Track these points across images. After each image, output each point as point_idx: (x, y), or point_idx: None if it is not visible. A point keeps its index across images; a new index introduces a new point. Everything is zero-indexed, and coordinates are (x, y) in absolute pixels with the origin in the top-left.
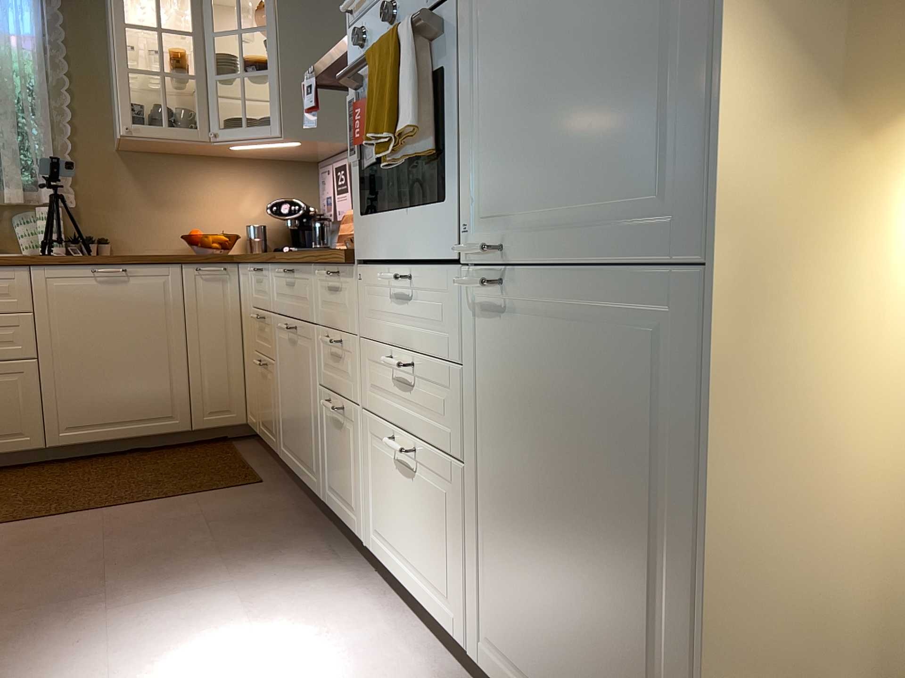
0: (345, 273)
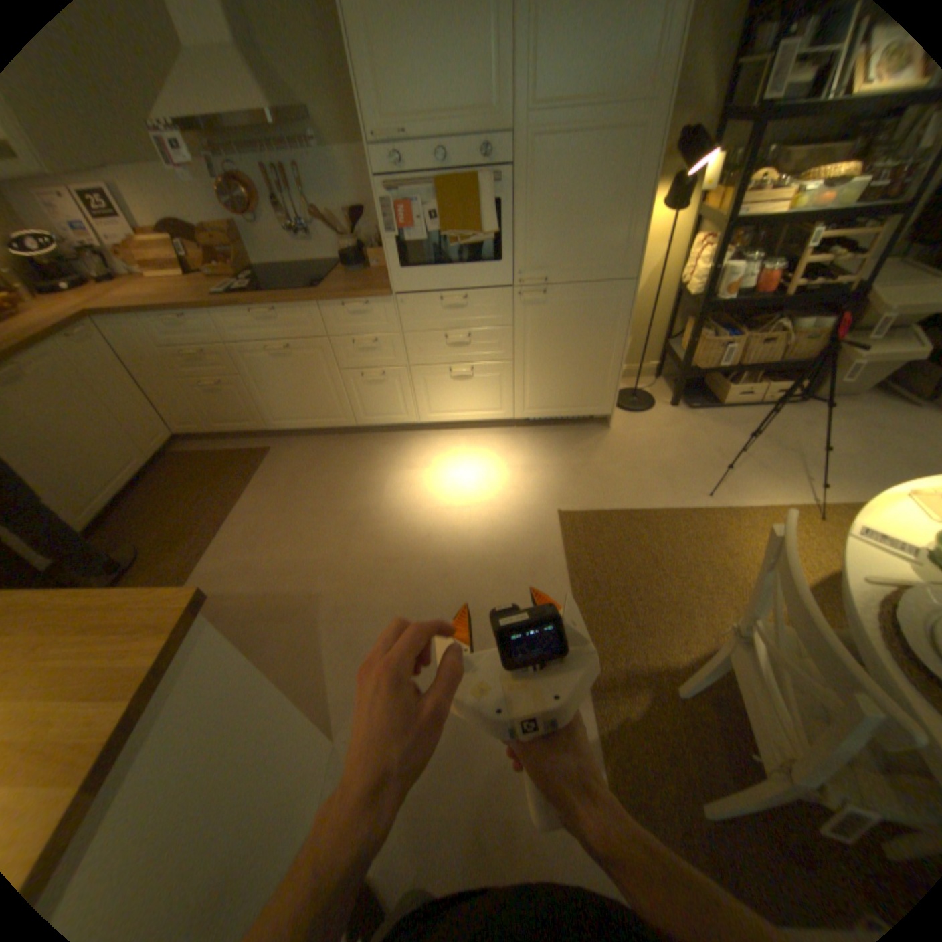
0: (375, 302)
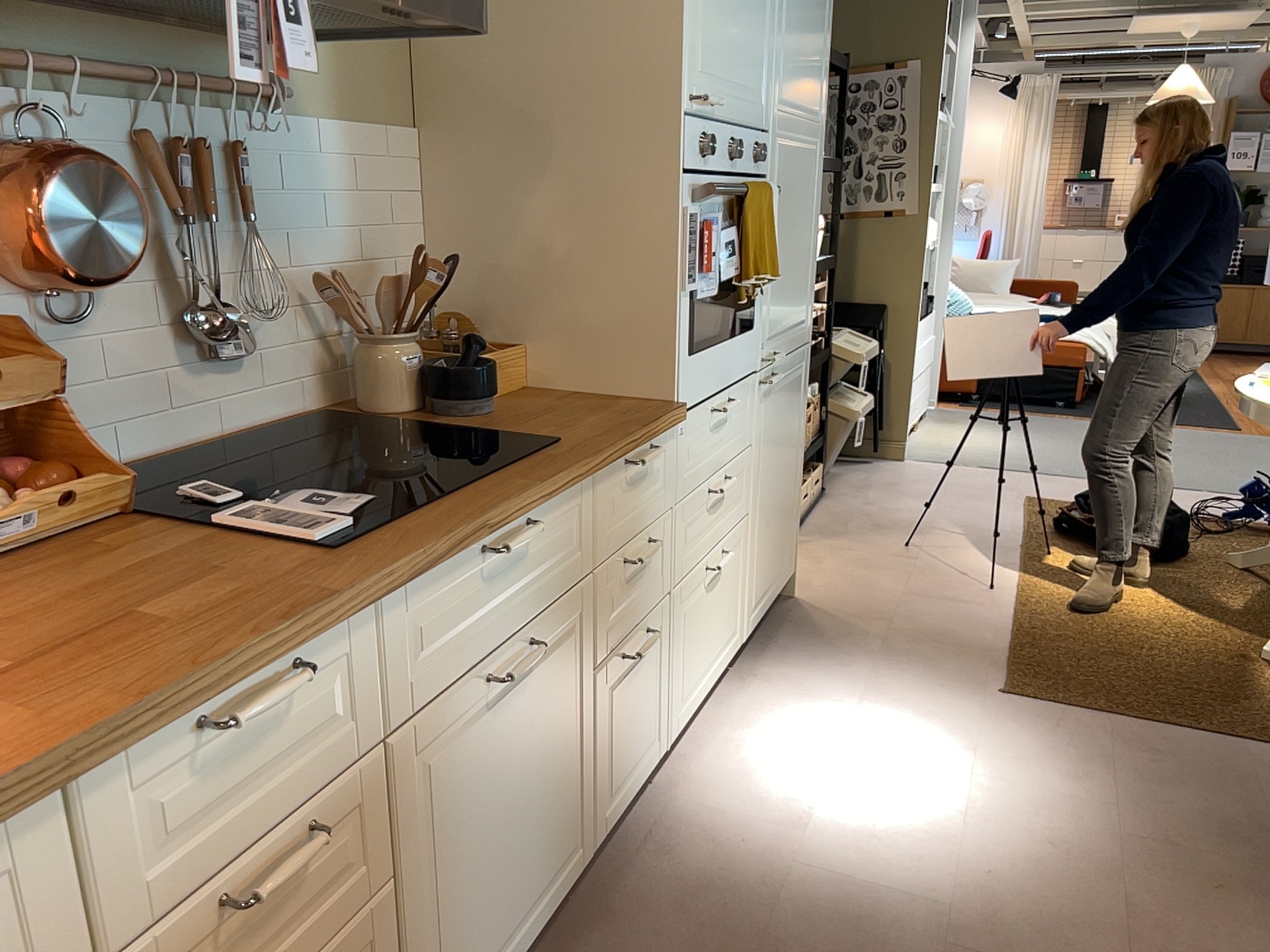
0: (660, 440)
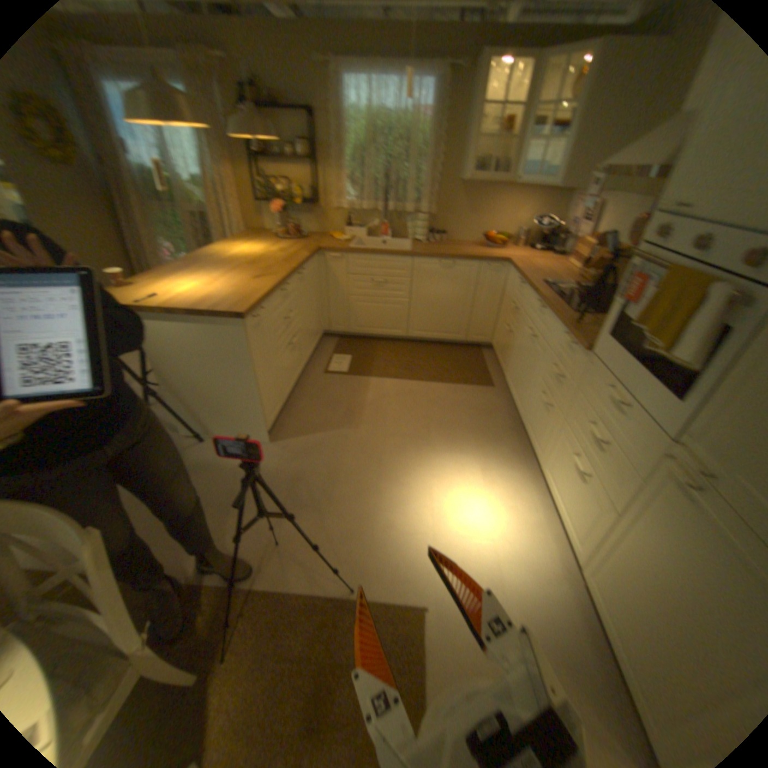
0: (581, 349)
